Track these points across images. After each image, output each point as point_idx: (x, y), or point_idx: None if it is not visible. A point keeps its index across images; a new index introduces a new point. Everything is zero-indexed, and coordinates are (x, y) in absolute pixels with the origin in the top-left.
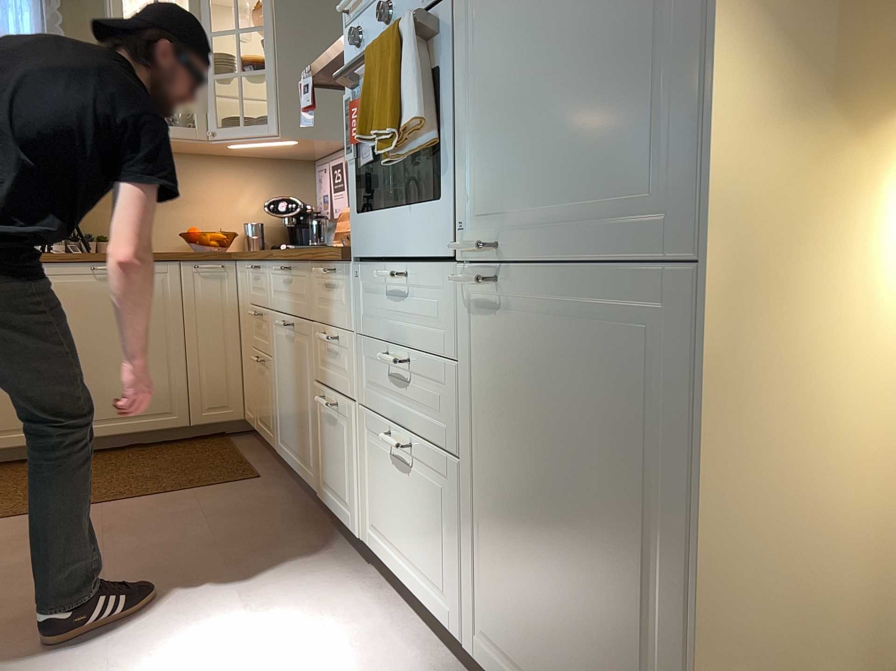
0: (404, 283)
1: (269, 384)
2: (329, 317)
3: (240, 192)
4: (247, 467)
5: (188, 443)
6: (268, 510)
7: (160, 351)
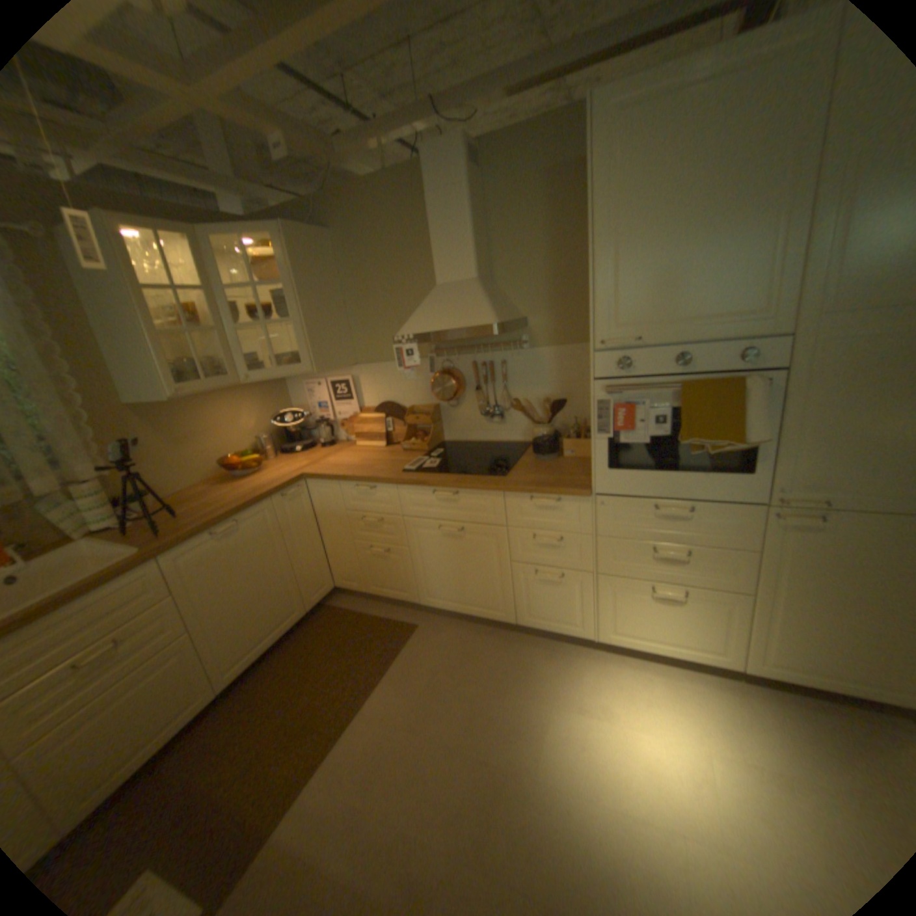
0: (692, 513)
1: (403, 564)
2: (542, 525)
3: (239, 413)
4: (393, 623)
5: (308, 625)
6: (471, 647)
7: (276, 572)
